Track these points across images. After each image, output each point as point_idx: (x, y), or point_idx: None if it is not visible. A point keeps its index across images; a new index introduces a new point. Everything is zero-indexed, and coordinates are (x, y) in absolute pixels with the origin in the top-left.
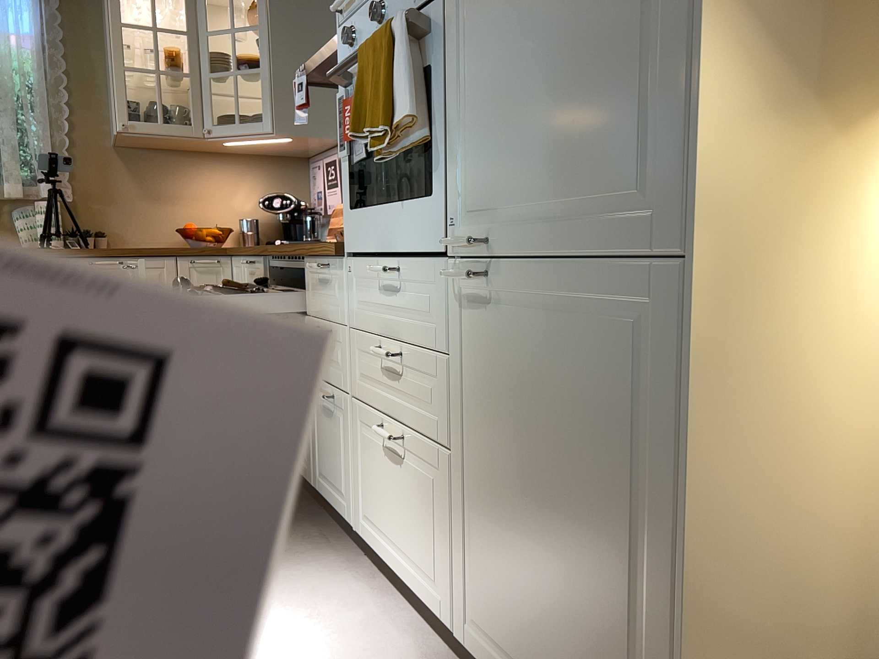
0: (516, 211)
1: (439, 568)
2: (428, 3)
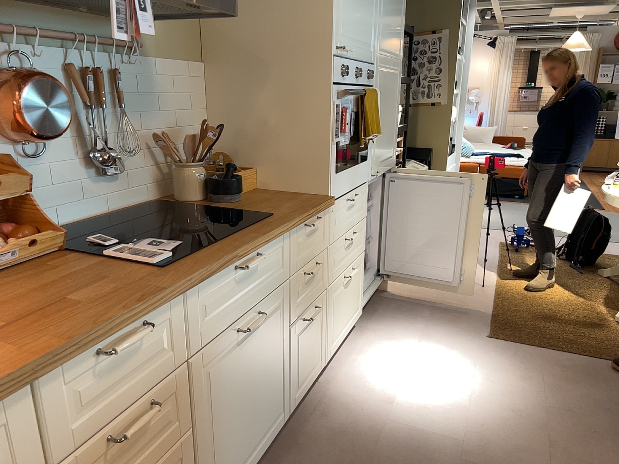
0: (381, 162)
1: (359, 299)
2: (369, 86)
